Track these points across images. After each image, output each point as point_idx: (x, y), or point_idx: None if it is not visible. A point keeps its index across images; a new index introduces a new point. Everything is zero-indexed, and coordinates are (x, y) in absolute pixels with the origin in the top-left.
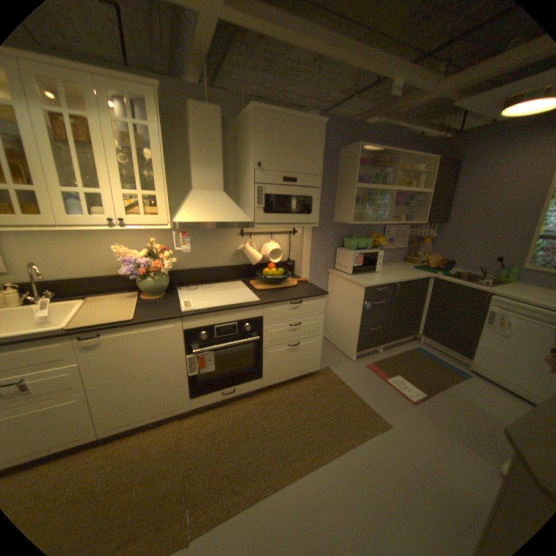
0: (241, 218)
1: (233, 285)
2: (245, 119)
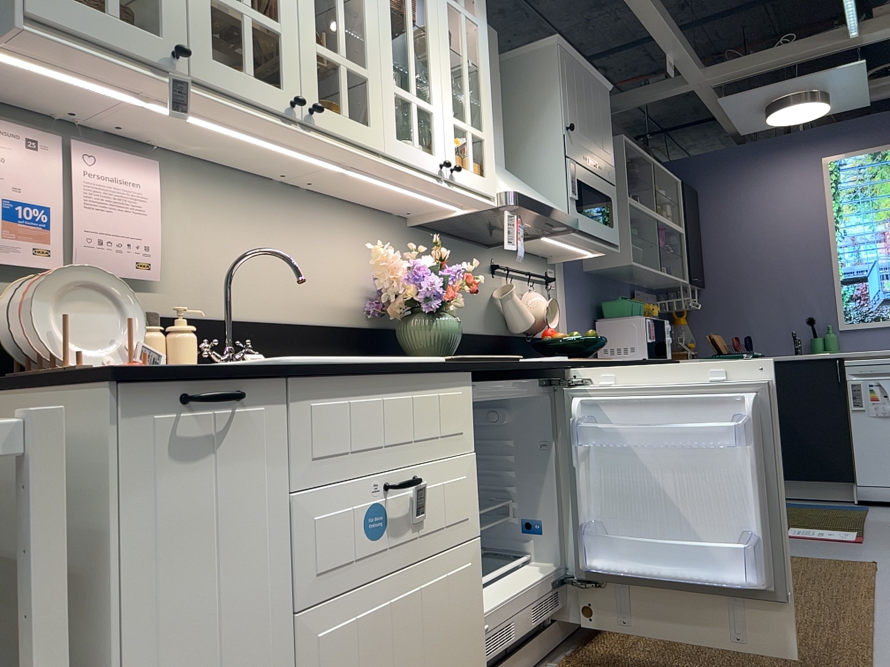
0: (563, 210)
1: None
2: (520, 63)
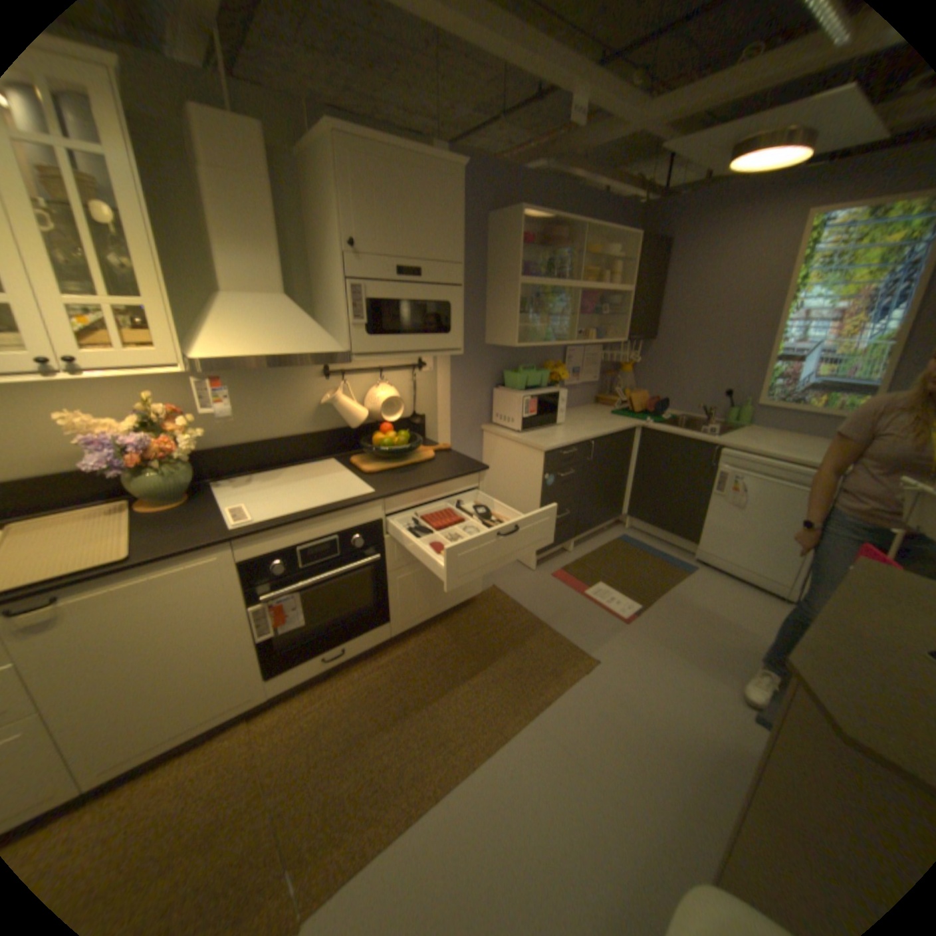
0: (326, 345)
1: (320, 466)
2: (314, 151)
